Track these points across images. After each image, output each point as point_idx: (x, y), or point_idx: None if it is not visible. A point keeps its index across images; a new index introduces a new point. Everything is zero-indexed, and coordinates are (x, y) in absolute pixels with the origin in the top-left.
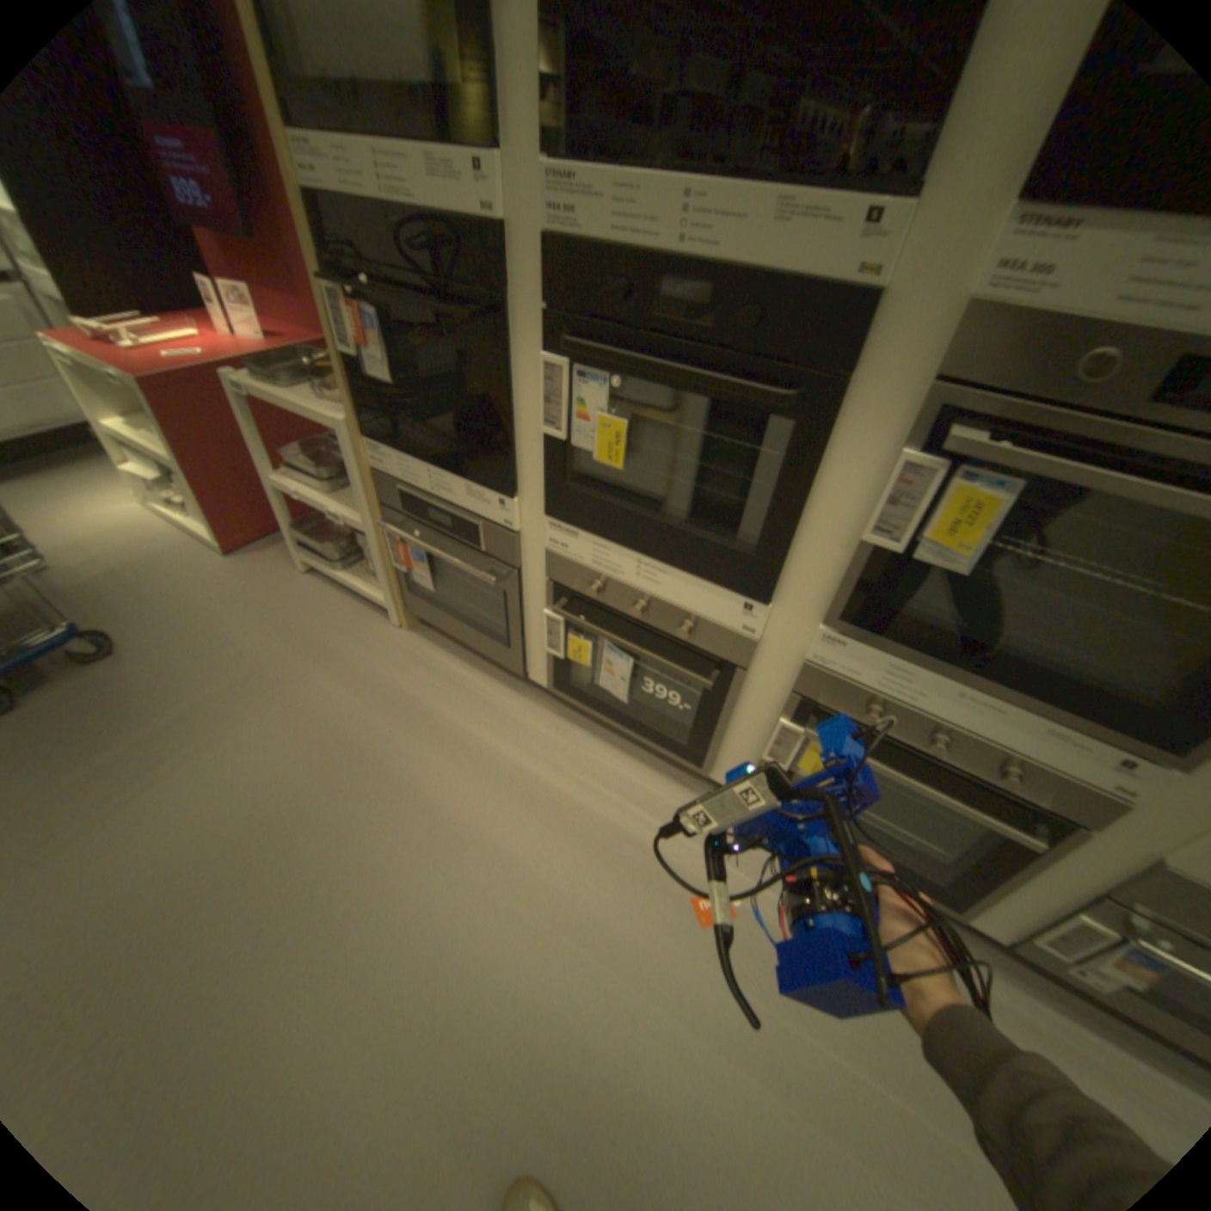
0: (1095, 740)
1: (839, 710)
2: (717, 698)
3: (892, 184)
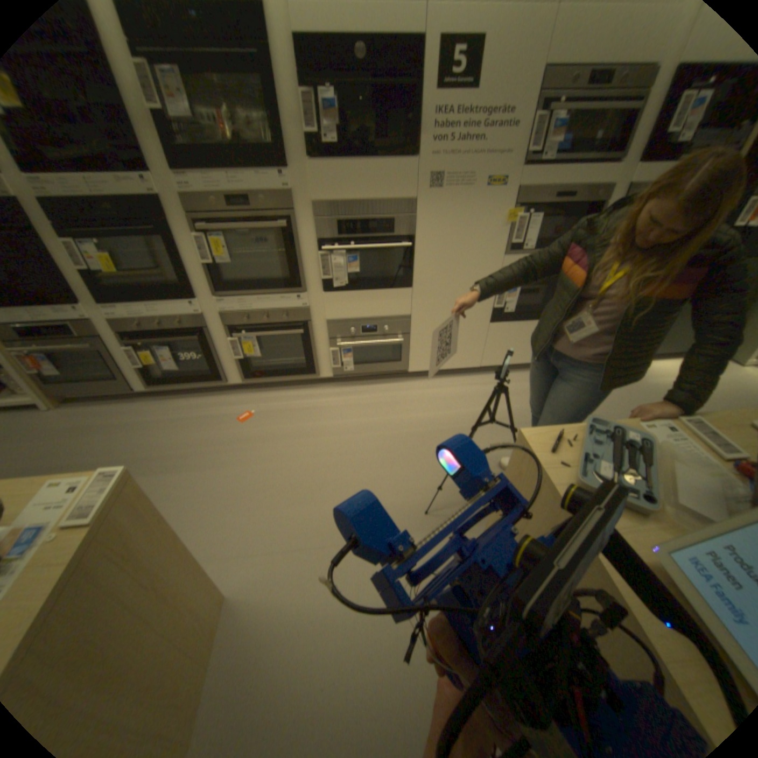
0: (288, 296)
1: (238, 326)
2: (205, 347)
3: (142, 171)
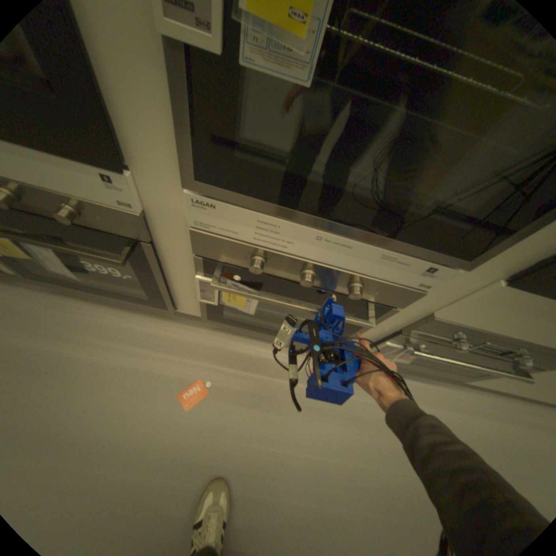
0: (414, 256)
1: (234, 262)
2: (145, 266)
3: None
